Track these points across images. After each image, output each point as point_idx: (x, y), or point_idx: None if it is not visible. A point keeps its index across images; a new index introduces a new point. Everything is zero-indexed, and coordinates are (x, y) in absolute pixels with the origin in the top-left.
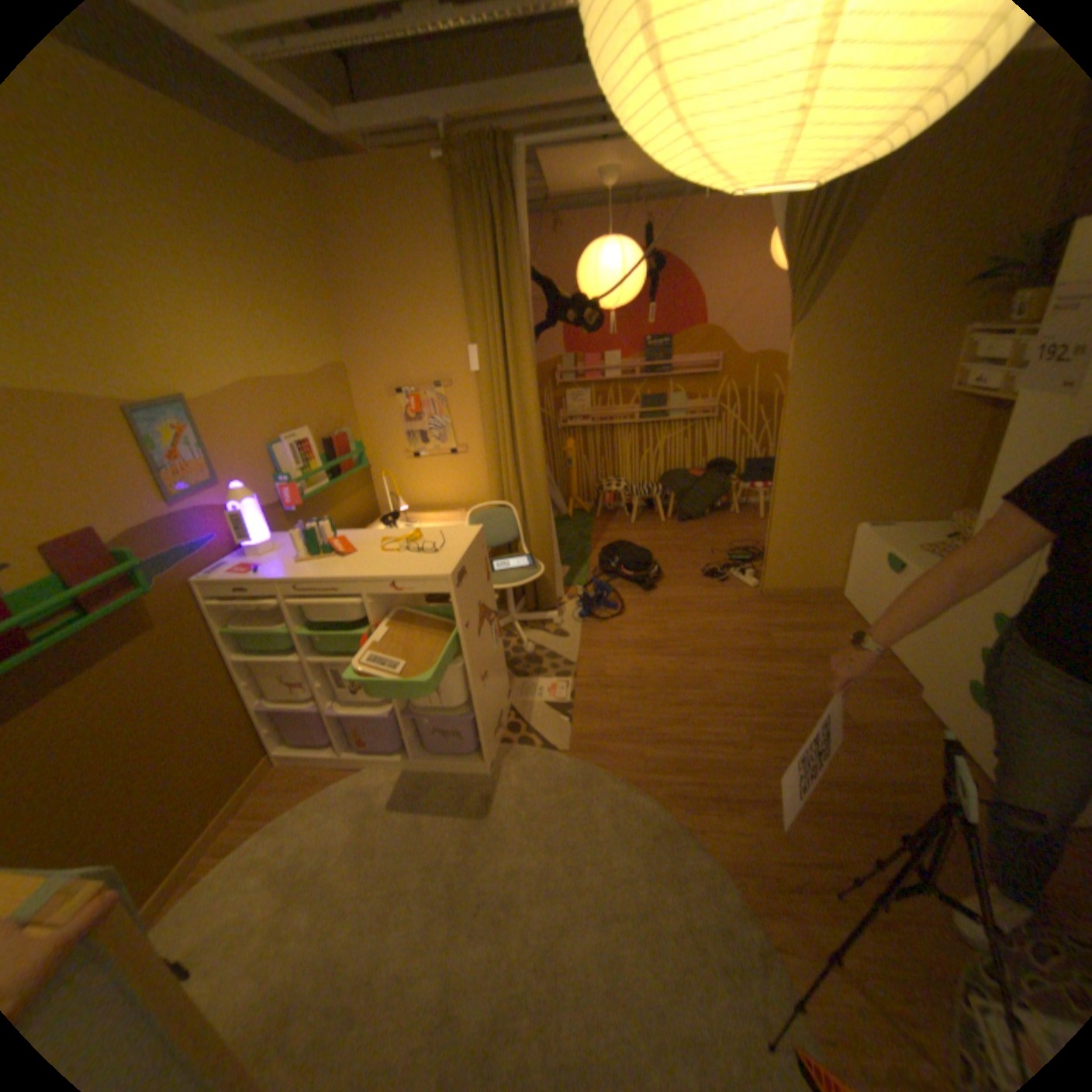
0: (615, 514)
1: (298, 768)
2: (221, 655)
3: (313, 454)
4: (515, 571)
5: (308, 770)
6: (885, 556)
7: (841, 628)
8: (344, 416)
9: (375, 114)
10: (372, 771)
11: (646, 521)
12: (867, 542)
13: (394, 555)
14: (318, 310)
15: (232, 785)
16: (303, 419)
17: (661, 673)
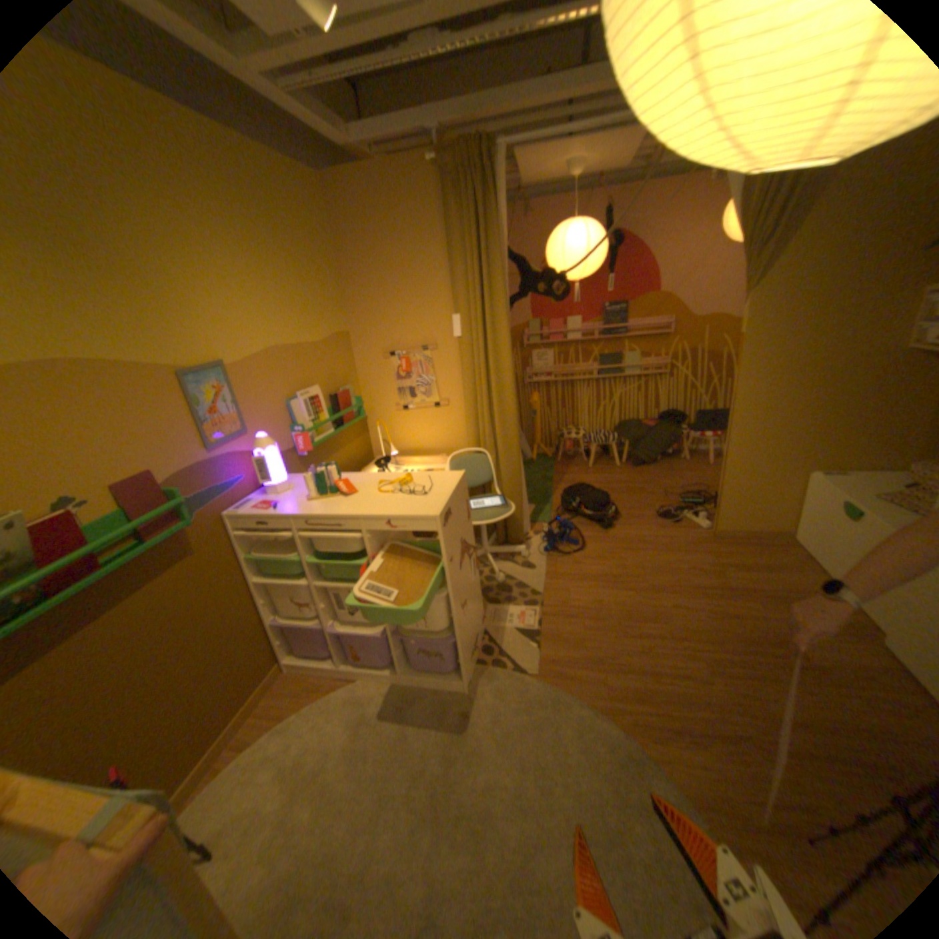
0: (575, 458)
1: (303, 675)
2: (245, 576)
3: (322, 407)
4: (490, 510)
5: (311, 677)
6: (842, 504)
7: (795, 571)
8: (347, 375)
9: (380, 126)
10: (365, 682)
11: (603, 465)
12: (821, 490)
13: (389, 495)
14: (329, 288)
15: (249, 688)
16: (315, 378)
17: (622, 606)
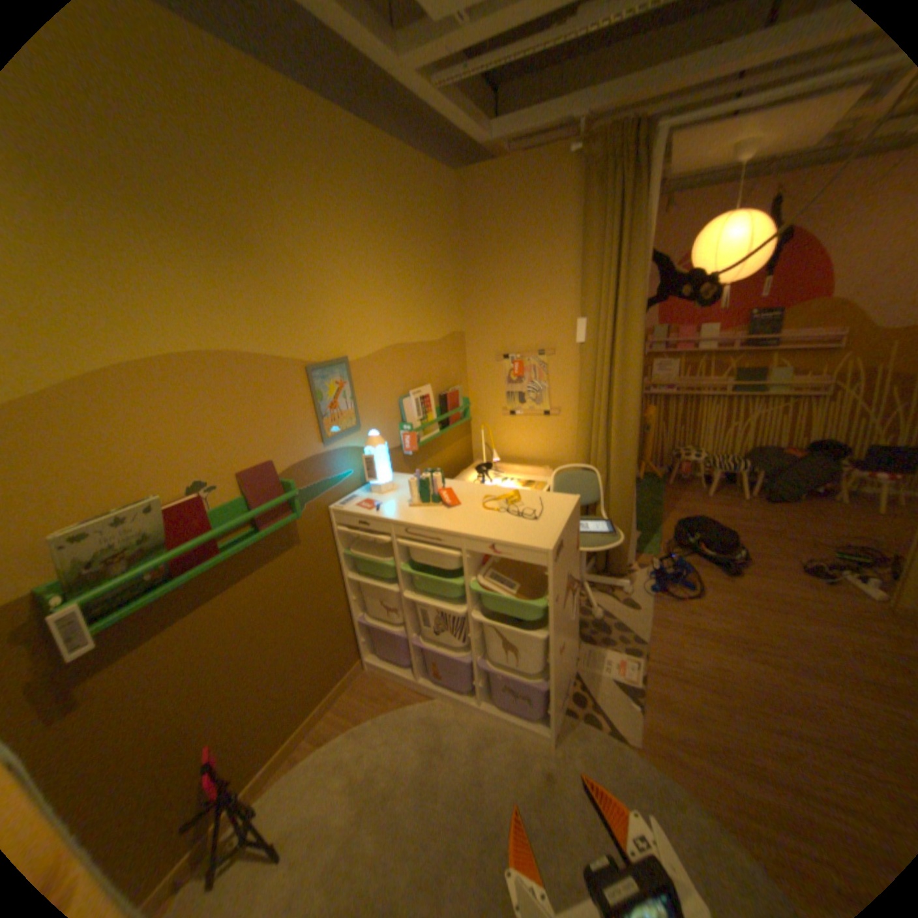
0: (691, 483)
1: (382, 678)
2: (341, 570)
3: (431, 406)
4: (595, 536)
5: (390, 682)
6: None
7: None
8: (458, 375)
9: (525, 118)
10: (443, 703)
11: (727, 495)
12: None
13: (494, 513)
14: (451, 287)
15: (332, 680)
16: (428, 377)
17: (756, 683)
